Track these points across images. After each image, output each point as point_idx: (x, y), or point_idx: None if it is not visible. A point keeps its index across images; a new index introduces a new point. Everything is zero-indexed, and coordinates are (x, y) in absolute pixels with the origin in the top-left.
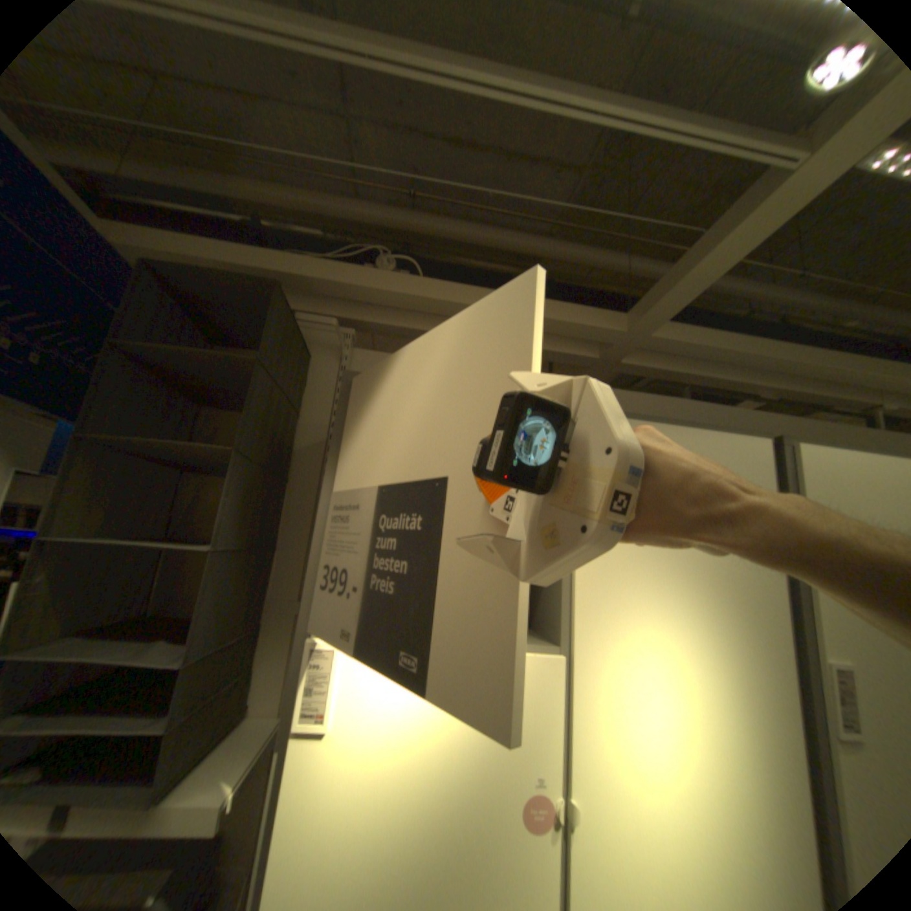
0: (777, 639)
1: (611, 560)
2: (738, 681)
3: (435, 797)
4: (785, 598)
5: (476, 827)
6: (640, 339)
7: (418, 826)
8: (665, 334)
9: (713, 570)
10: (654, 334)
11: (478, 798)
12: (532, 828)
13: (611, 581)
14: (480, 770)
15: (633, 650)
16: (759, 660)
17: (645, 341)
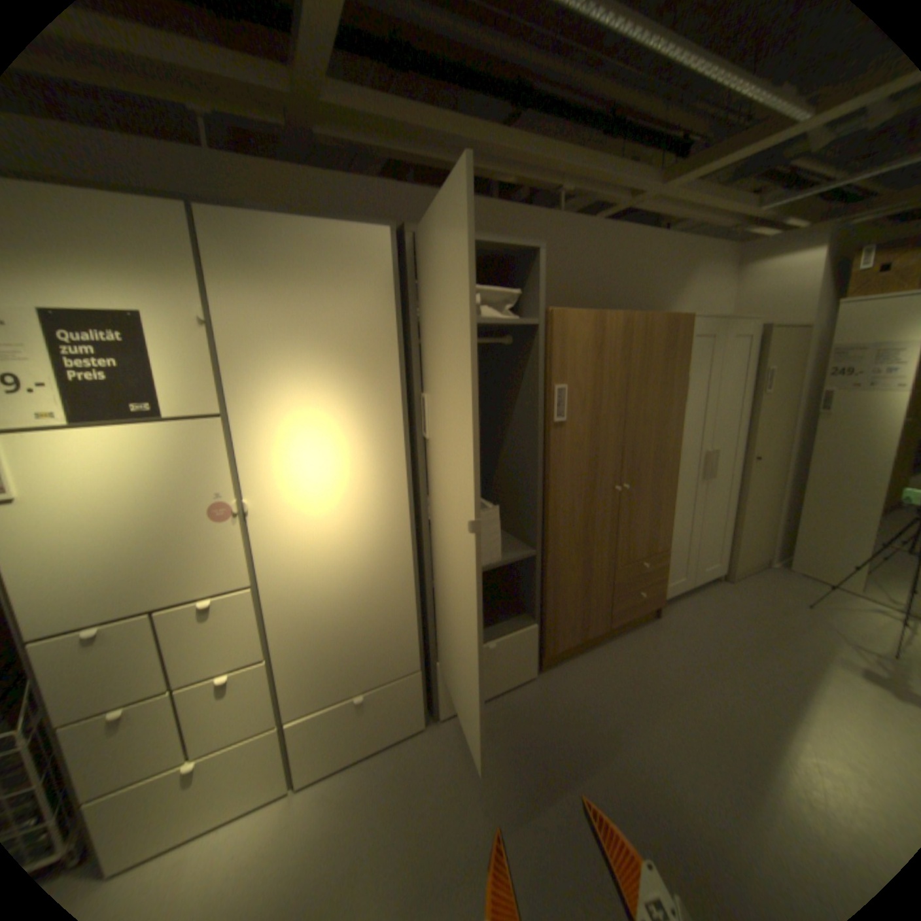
0: (389, 385)
1: (250, 343)
2: (360, 415)
3: (134, 518)
4: (404, 357)
5: (173, 527)
6: (311, 106)
7: (126, 536)
8: (336, 100)
9: (339, 343)
10: (324, 100)
11: (170, 512)
12: (216, 520)
13: (252, 360)
14: (167, 497)
15: (278, 407)
16: (376, 400)
17: (319, 109)
